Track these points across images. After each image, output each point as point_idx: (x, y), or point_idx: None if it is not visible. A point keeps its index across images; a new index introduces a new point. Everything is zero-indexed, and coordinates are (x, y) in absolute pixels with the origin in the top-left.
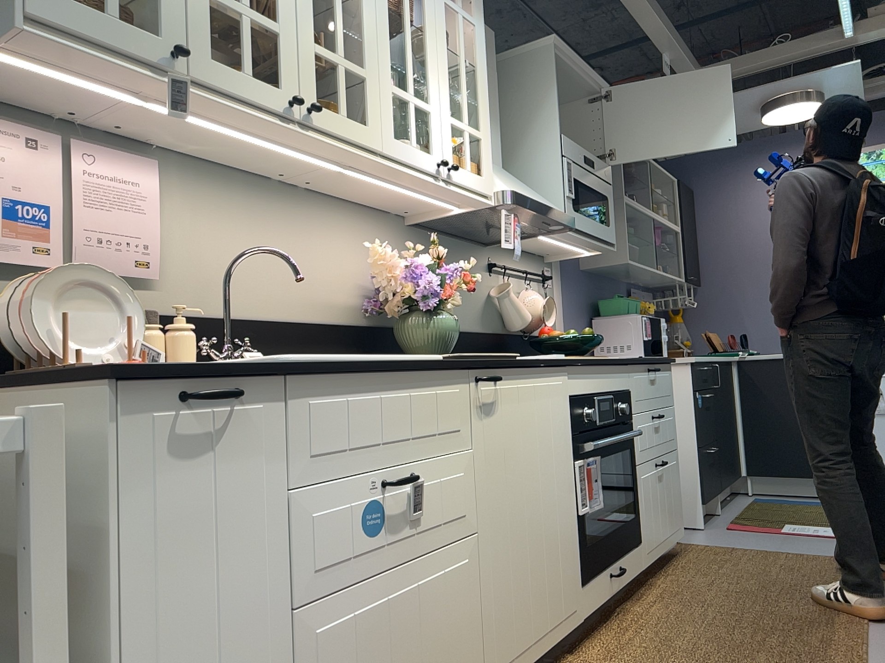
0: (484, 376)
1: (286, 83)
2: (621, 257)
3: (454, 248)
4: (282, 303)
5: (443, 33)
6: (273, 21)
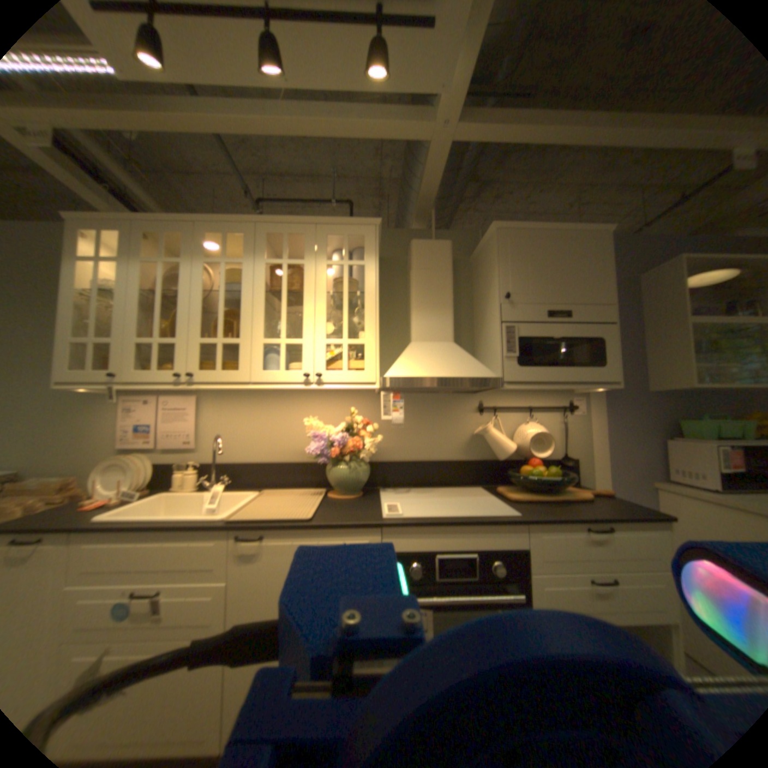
0: (243, 536)
1: (176, 367)
2: (697, 378)
3: (429, 402)
4: (267, 454)
5: (320, 287)
6: (171, 339)
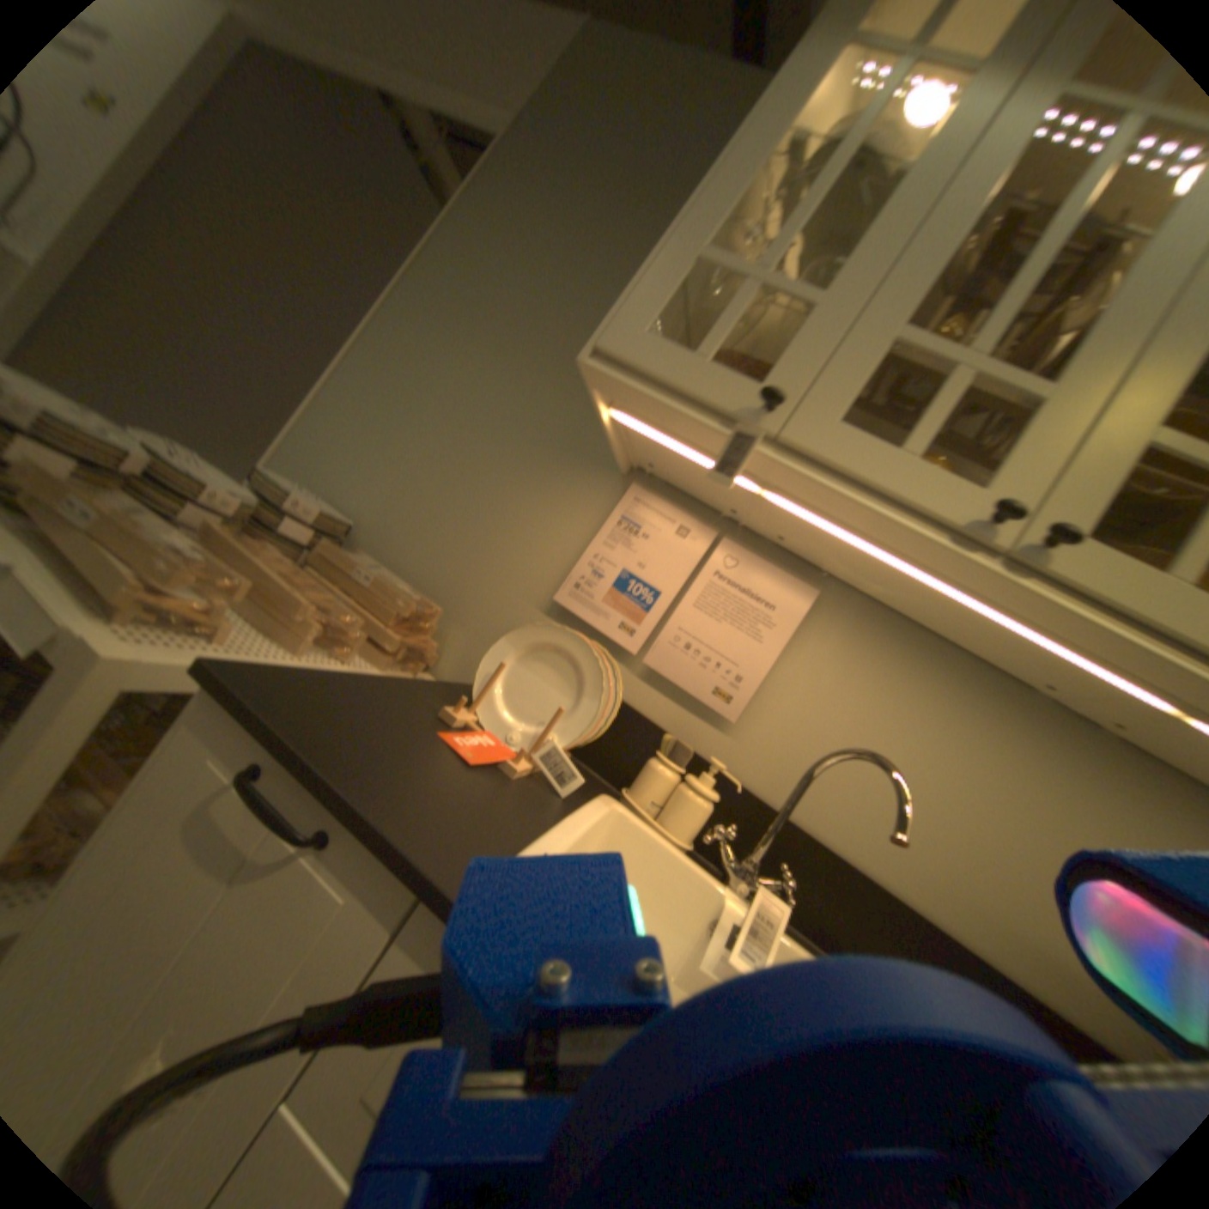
0: None
1: (1014, 485)
2: None
3: None
4: (937, 886)
5: None
6: (1046, 384)
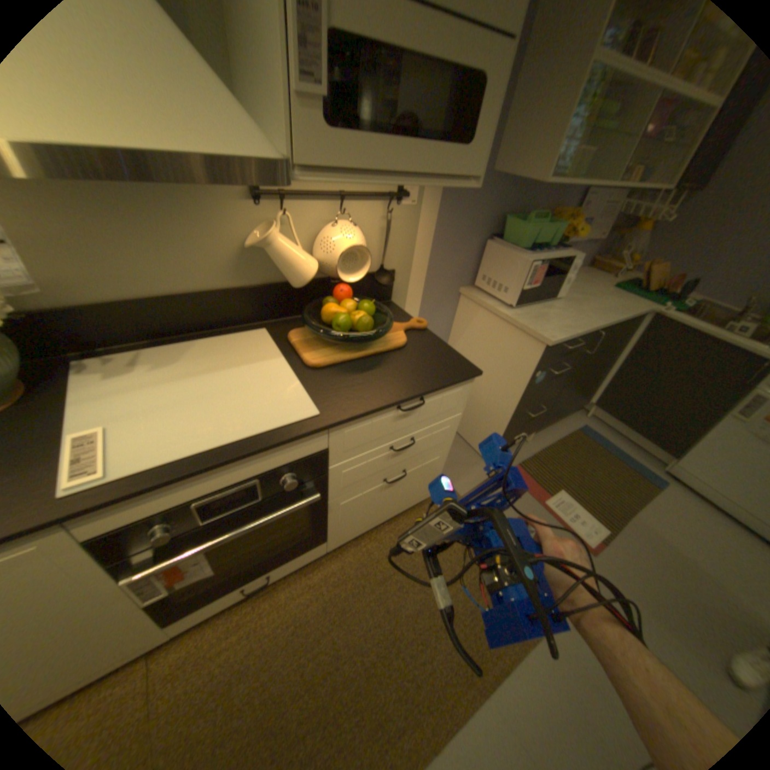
0: None
1: None
2: (551, 163)
3: None
4: None
5: None
6: None
